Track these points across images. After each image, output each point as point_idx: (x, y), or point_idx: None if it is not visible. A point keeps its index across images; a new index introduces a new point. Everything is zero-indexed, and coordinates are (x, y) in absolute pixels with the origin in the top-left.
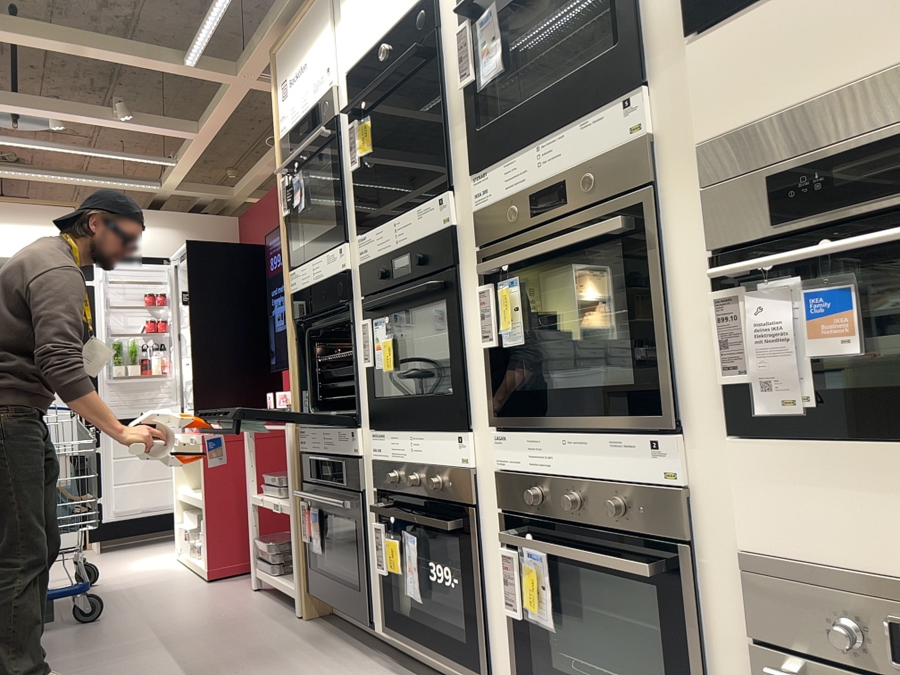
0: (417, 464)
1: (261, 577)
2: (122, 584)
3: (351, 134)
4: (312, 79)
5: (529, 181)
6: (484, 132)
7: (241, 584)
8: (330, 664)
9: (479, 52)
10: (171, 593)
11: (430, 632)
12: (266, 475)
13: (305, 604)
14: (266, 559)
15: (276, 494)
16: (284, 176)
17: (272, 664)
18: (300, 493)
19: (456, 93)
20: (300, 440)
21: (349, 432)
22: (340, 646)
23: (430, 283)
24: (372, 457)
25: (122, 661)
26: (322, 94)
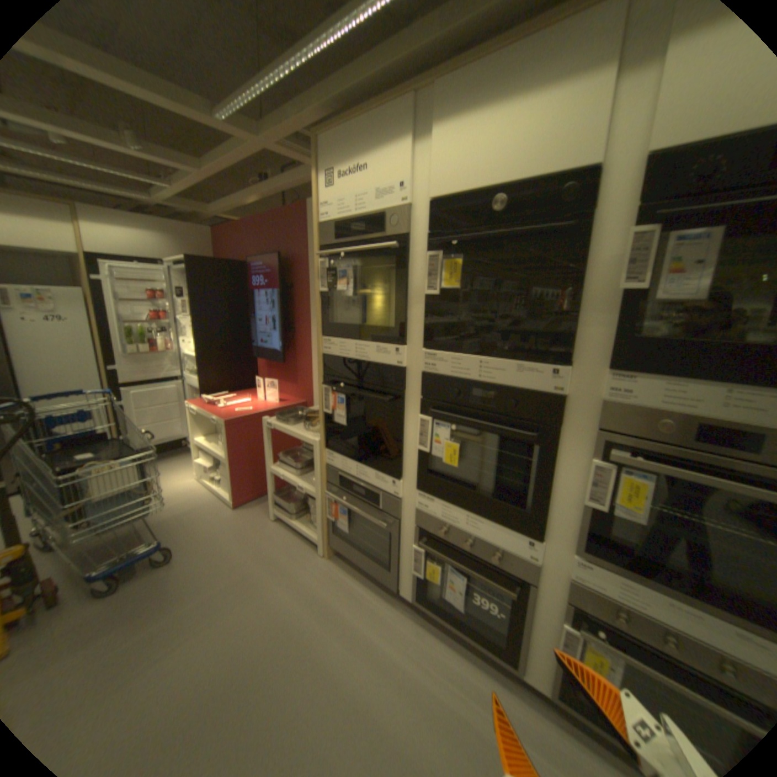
0: (474, 534)
1: (280, 517)
2: (167, 513)
3: (433, 261)
4: (375, 183)
5: (705, 411)
6: (647, 340)
7: (259, 514)
8: (372, 617)
9: (668, 262)
10: (211, 525)
11: (464, 624)
12: (281, 455)
13: (327, 551)
14: (281, 505)
15: (290, 471)
16: (324, 259)
17: (332, 620)
18: (333, 497)
19: (604, 283)
20: (328, 458)
21: (392, 480)
22: (367, 594)
23: (533, 435)
24: (417, 507)
25: (215, 623)
26: (389, 204)
